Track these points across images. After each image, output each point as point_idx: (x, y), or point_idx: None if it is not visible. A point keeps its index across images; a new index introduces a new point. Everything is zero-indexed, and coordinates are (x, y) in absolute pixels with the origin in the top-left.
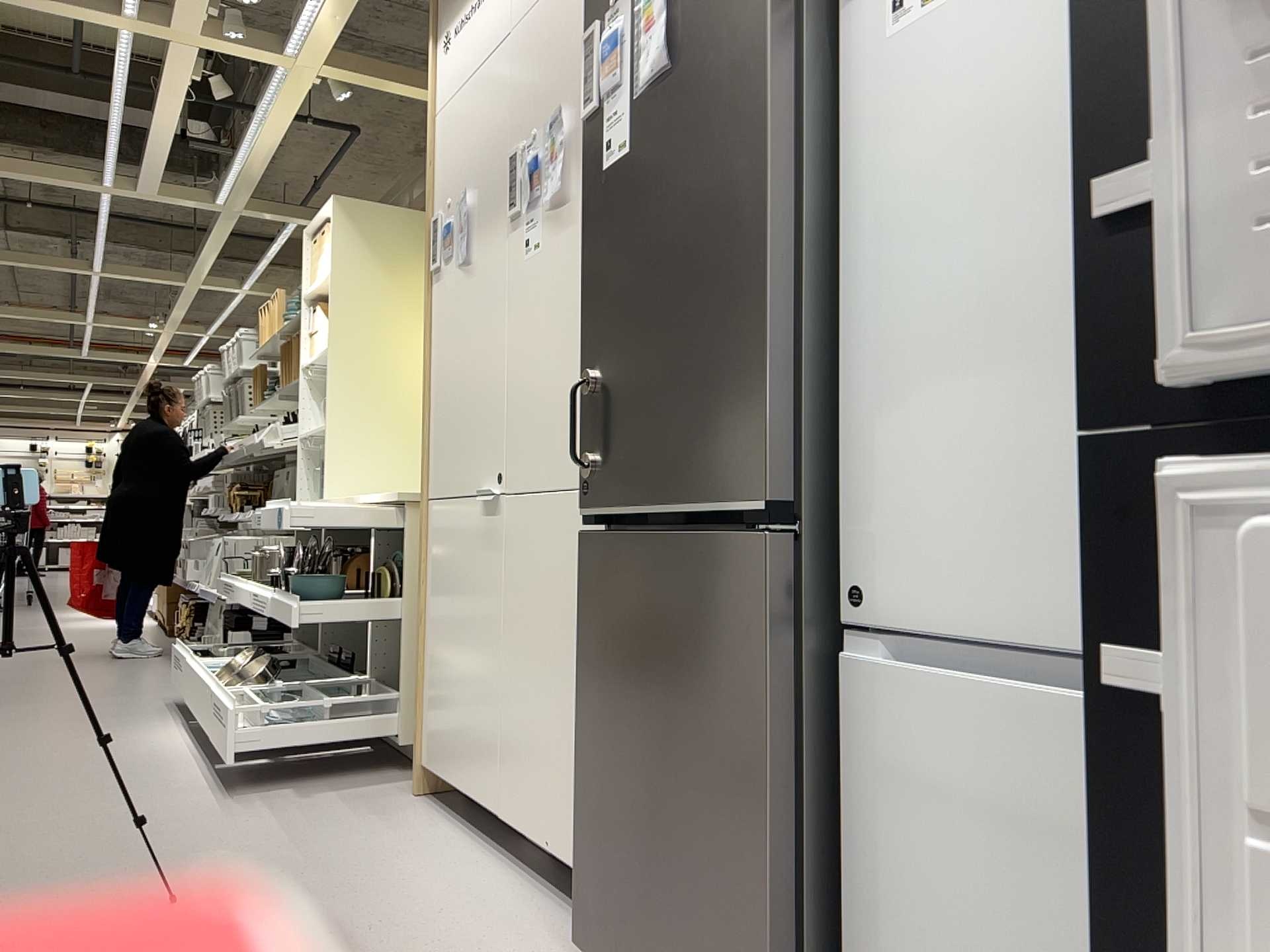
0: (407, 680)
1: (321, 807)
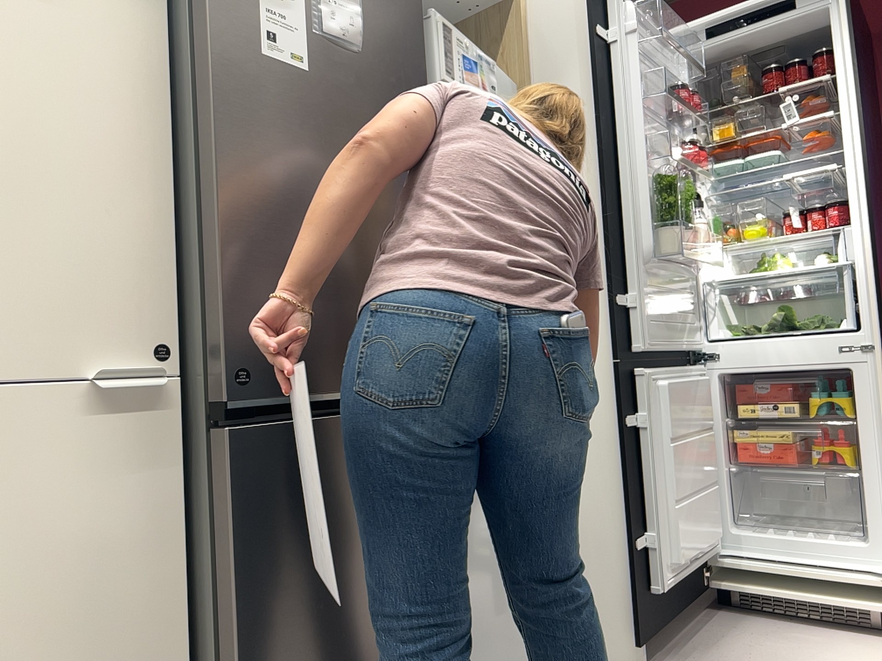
0: None
1: None
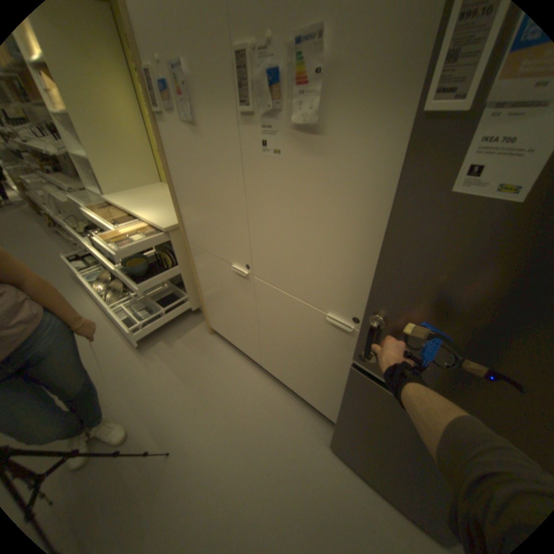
0: (190, 291)
1: (181, 352)
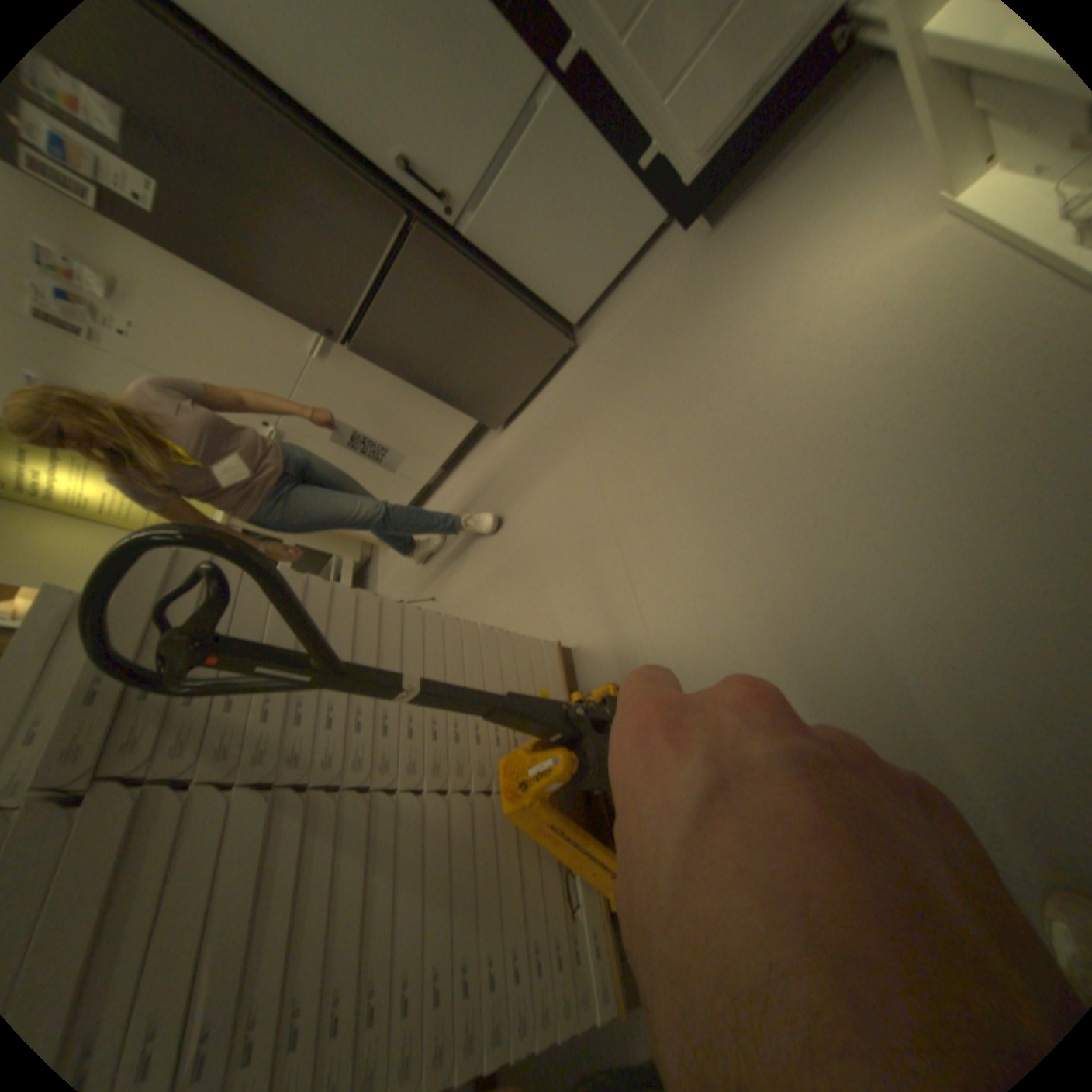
0: (331, 549)
1: (388, 582)
